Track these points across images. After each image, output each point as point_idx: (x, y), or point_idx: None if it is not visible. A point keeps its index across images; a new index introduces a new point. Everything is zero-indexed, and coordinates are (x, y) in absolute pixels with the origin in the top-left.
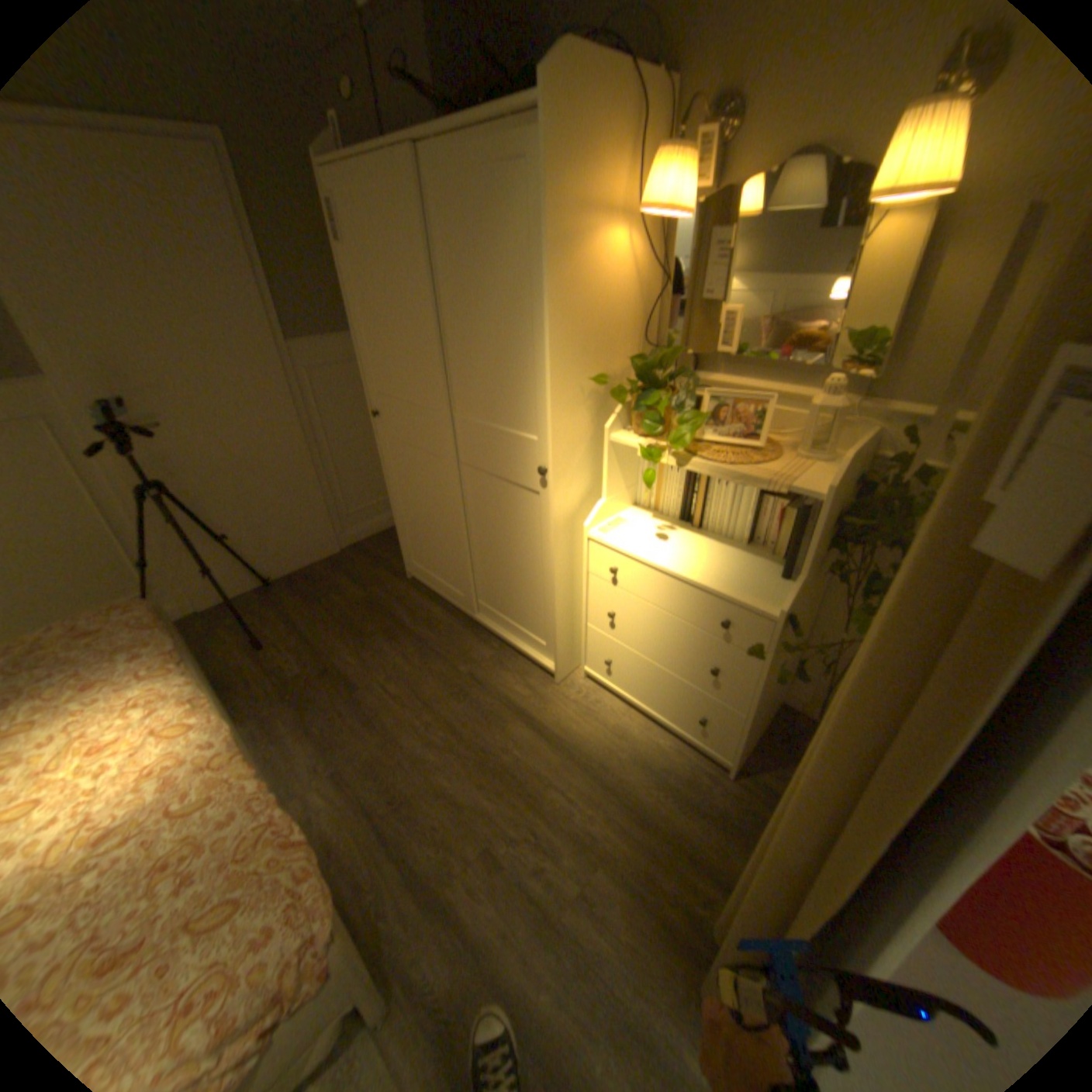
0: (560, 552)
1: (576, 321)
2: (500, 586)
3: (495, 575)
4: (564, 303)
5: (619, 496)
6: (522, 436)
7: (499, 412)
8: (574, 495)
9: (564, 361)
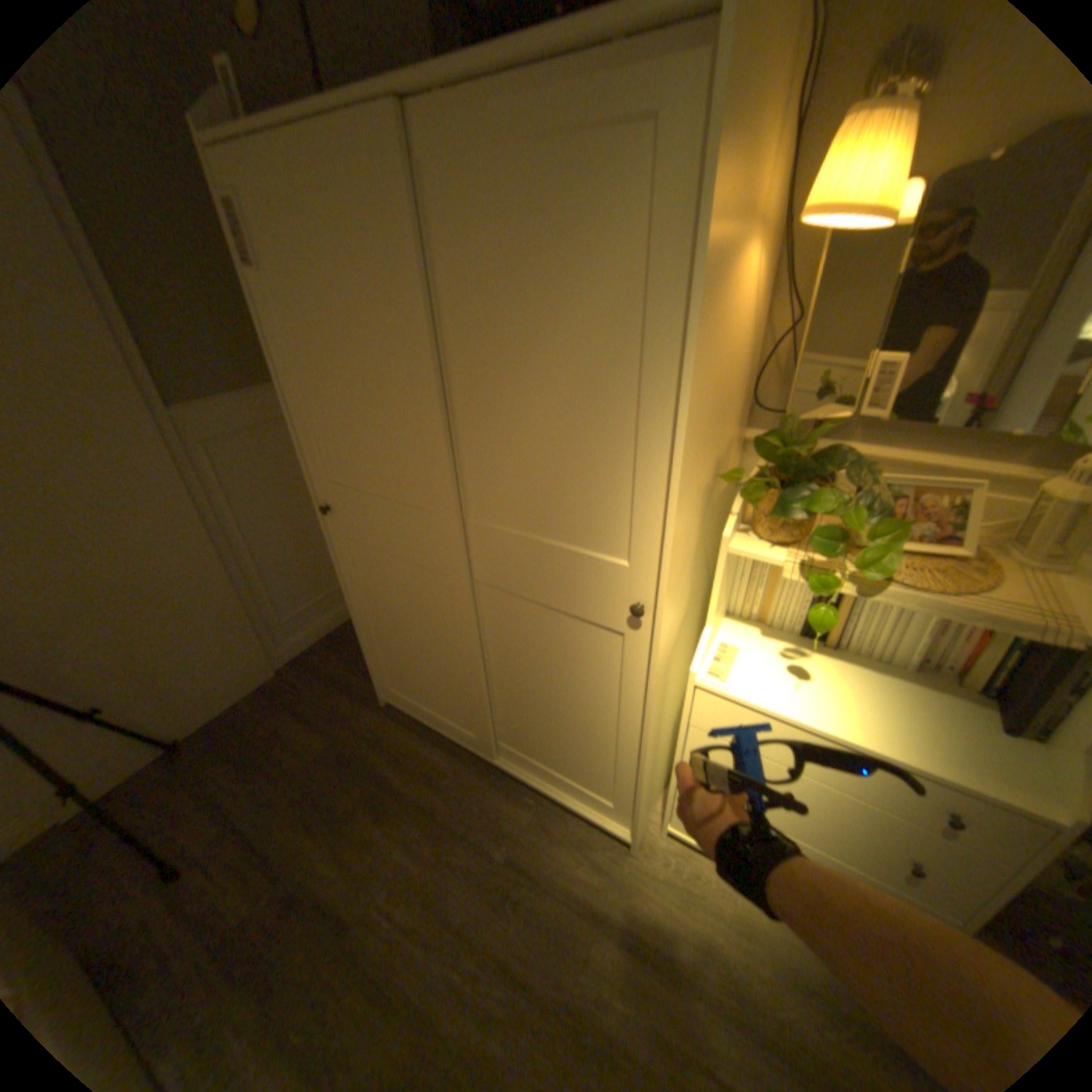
0: (655, 709)
1: (709, 392)
2: (536, 732)
3: (529, 718)
4: (705, 368)
5: (720, 613)
6: (597, 556)
7: (553, 521)
8: (675, 629)
9: (693, 455)
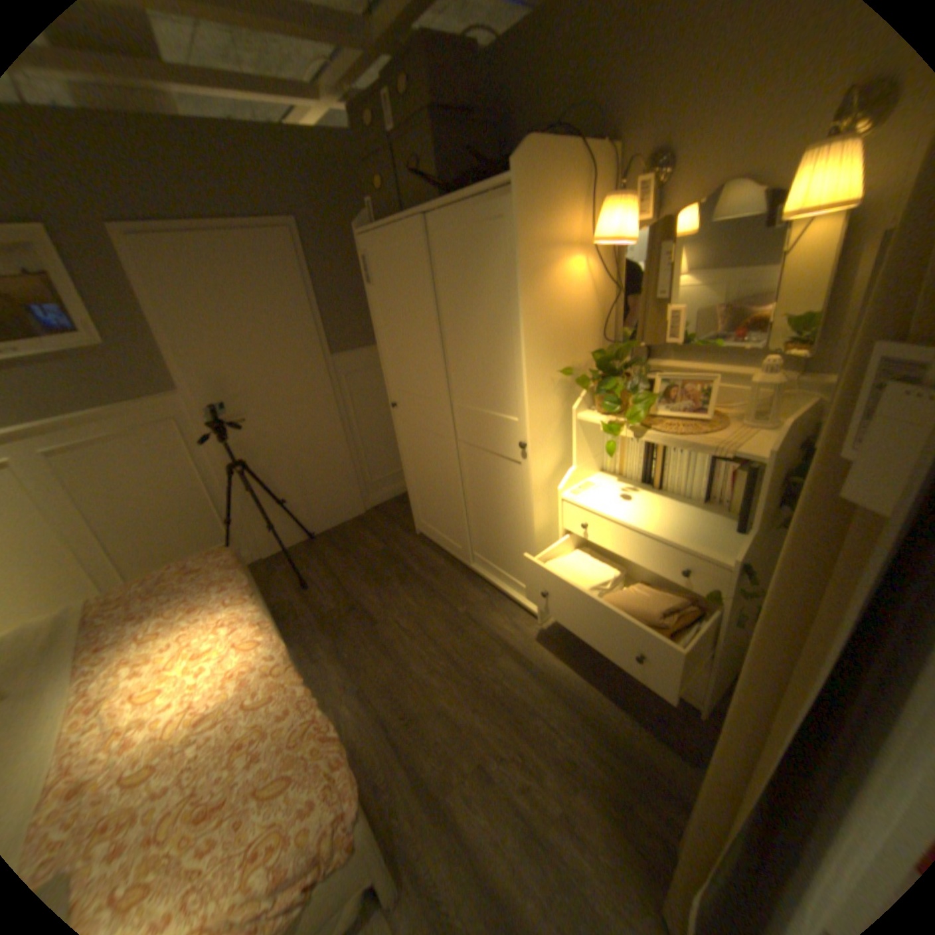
0: (538, 511)
1: (544, 329)
2: (490, 540)
3: (486, 531)
4: (535, 316)
5: (587, 464)
6: (505, 418)
7: (486, 401)
8: (549, 463)
9: (536, 359)
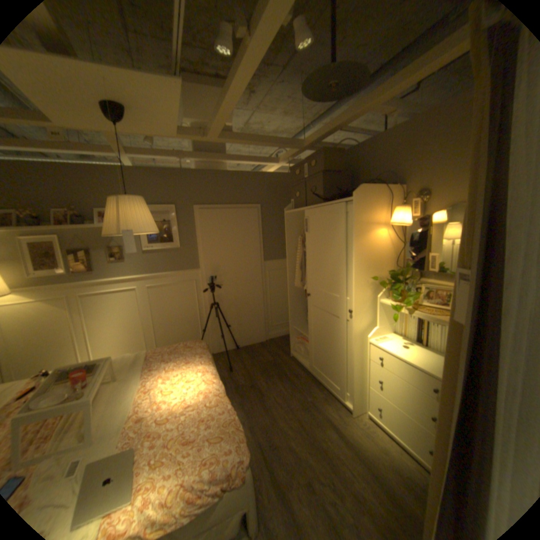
0: (357, 348)
1: (365, 258)
2: (330, 363)
3: (329, 358)
4: (360, 253)
5: (386, 327)
6: (343, 297)
7: (335, 288)
8: (364, 323)
9: (360, 271)
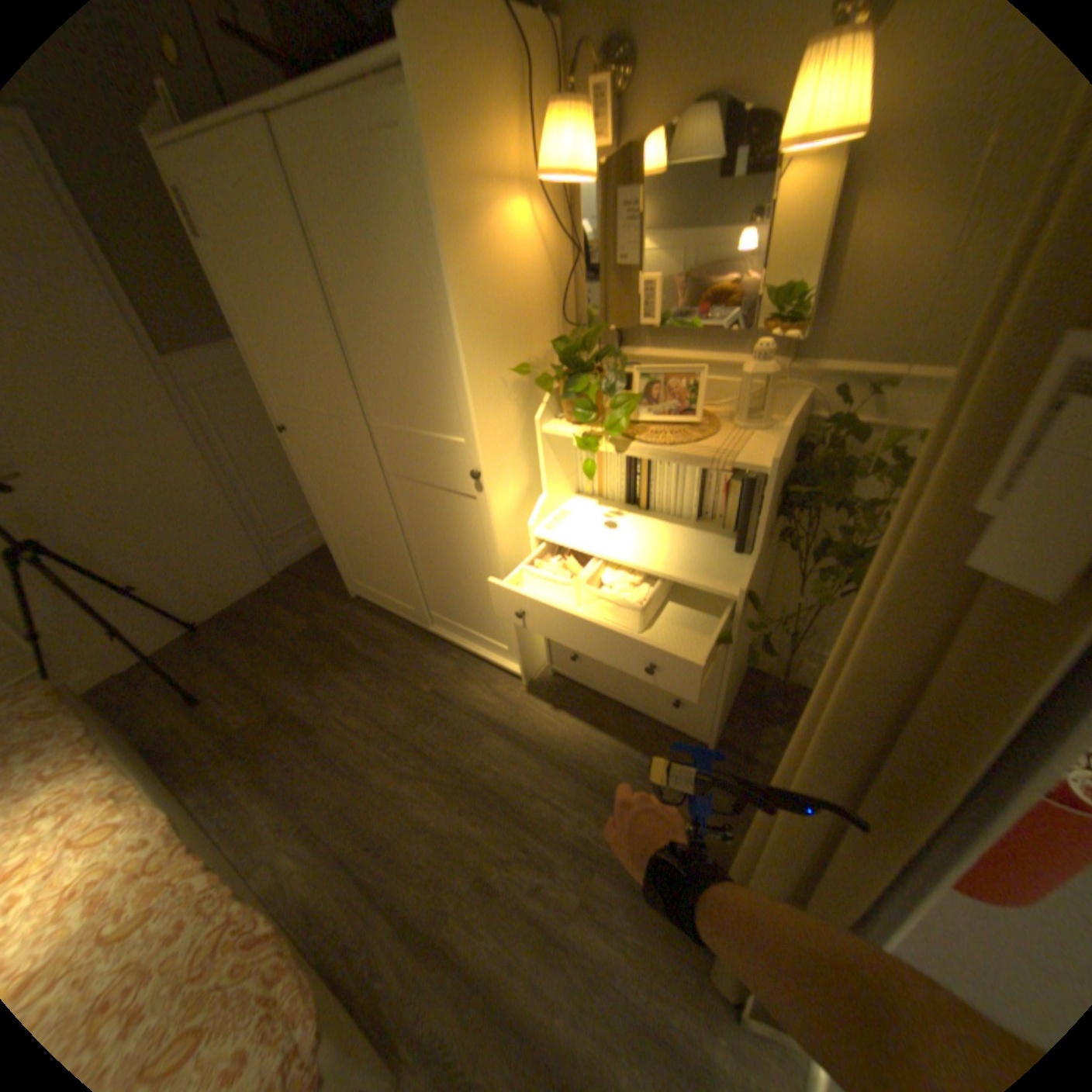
0: (507, 556)
1: (486, 309)
2: (451, 596)
3: (444, 585)
4: (470, 291)
5: (560, 488)
6: (447, 439)
7: (418, 416)
8: (514, 494)
9: (480, 355)
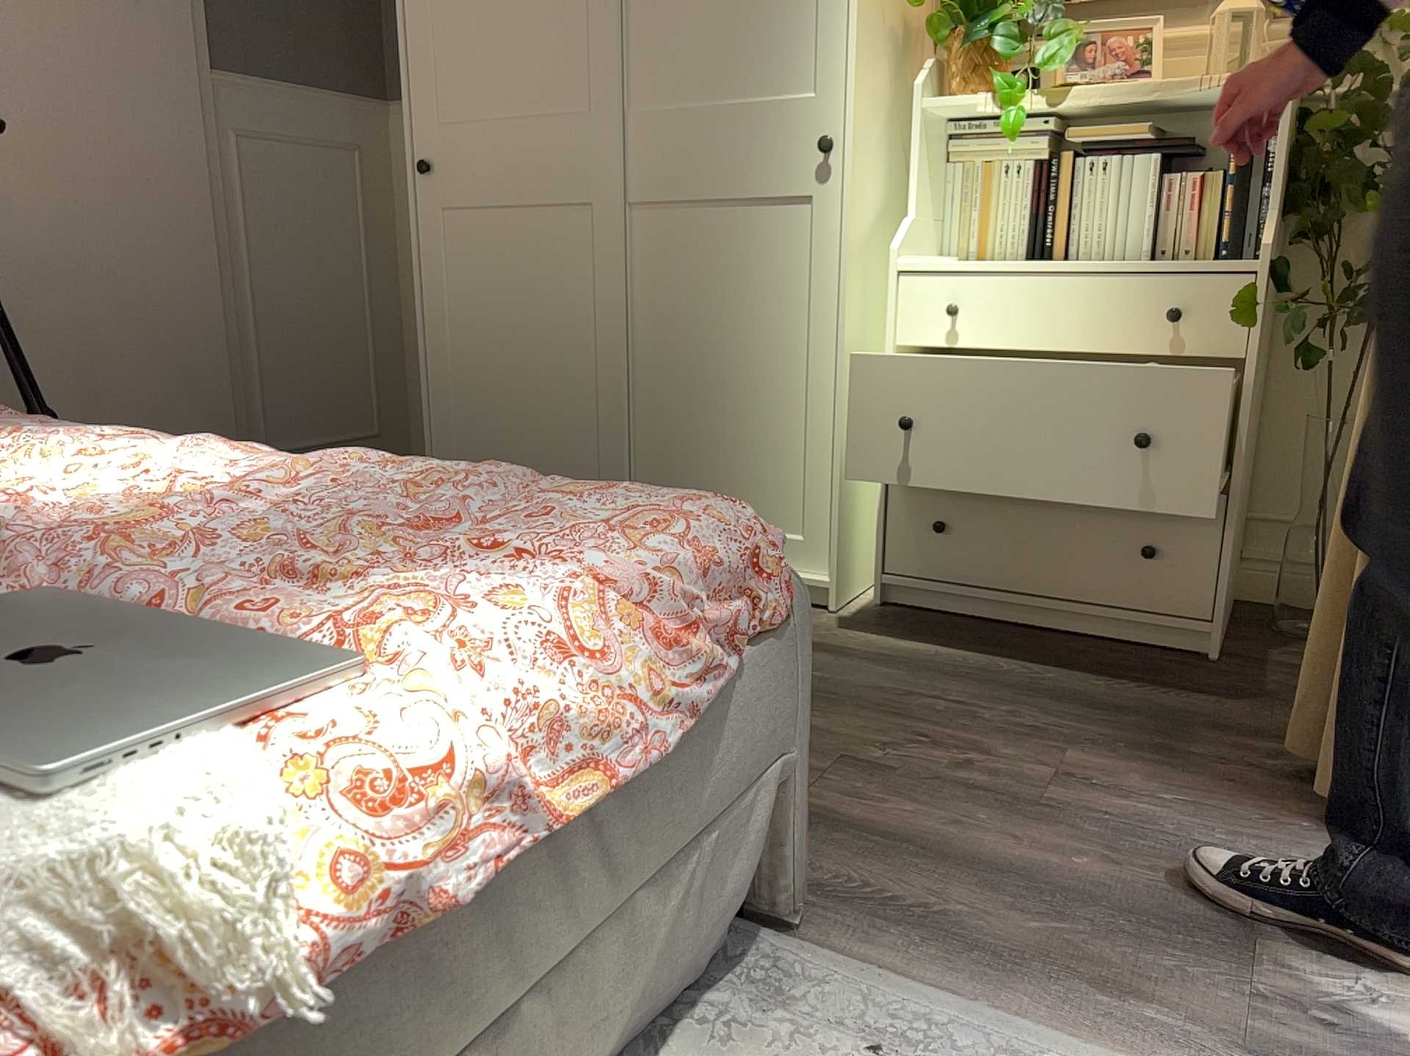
0: (857, 298)
1: None
2: (701, 449)
3: (692, 426)
4: None
5: (932, 224)
6: (786, 98)
7: (737, 74)
8: (875, 198)
9: None
